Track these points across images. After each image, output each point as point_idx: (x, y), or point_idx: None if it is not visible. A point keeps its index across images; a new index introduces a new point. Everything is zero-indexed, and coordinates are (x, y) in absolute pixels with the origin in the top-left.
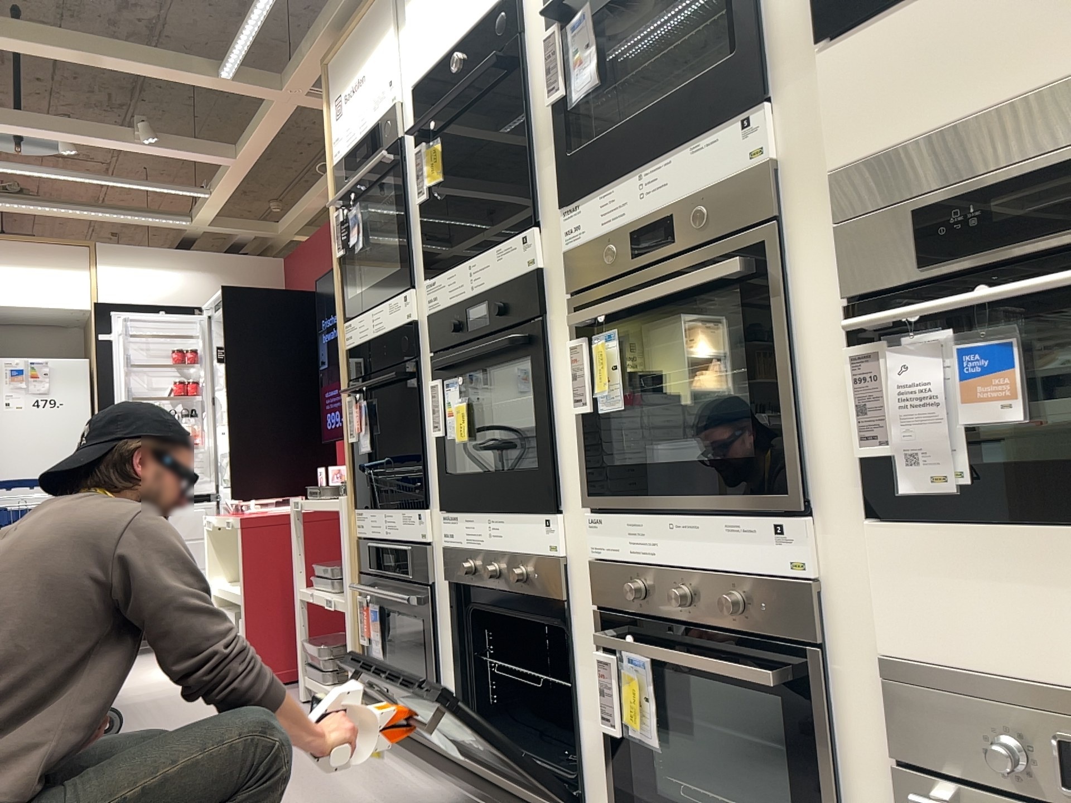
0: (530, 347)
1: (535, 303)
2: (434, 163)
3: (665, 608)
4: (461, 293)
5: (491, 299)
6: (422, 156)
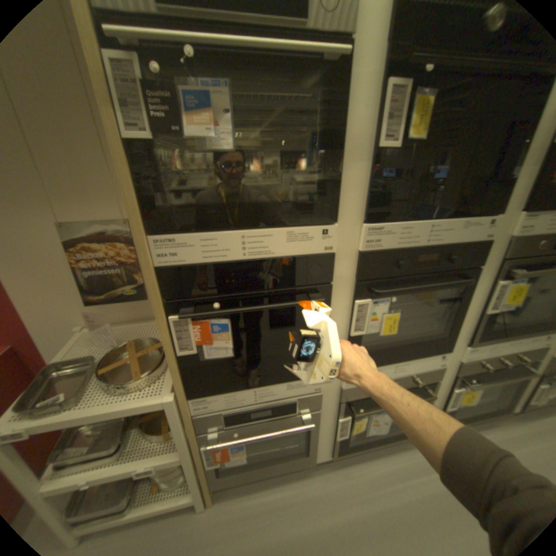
0: (469, 282)
1: (484, 260)
2: (429, 115)
3: (495, 368)
4: (416, 242)
5: (448, 252)
6: (407, 93)
